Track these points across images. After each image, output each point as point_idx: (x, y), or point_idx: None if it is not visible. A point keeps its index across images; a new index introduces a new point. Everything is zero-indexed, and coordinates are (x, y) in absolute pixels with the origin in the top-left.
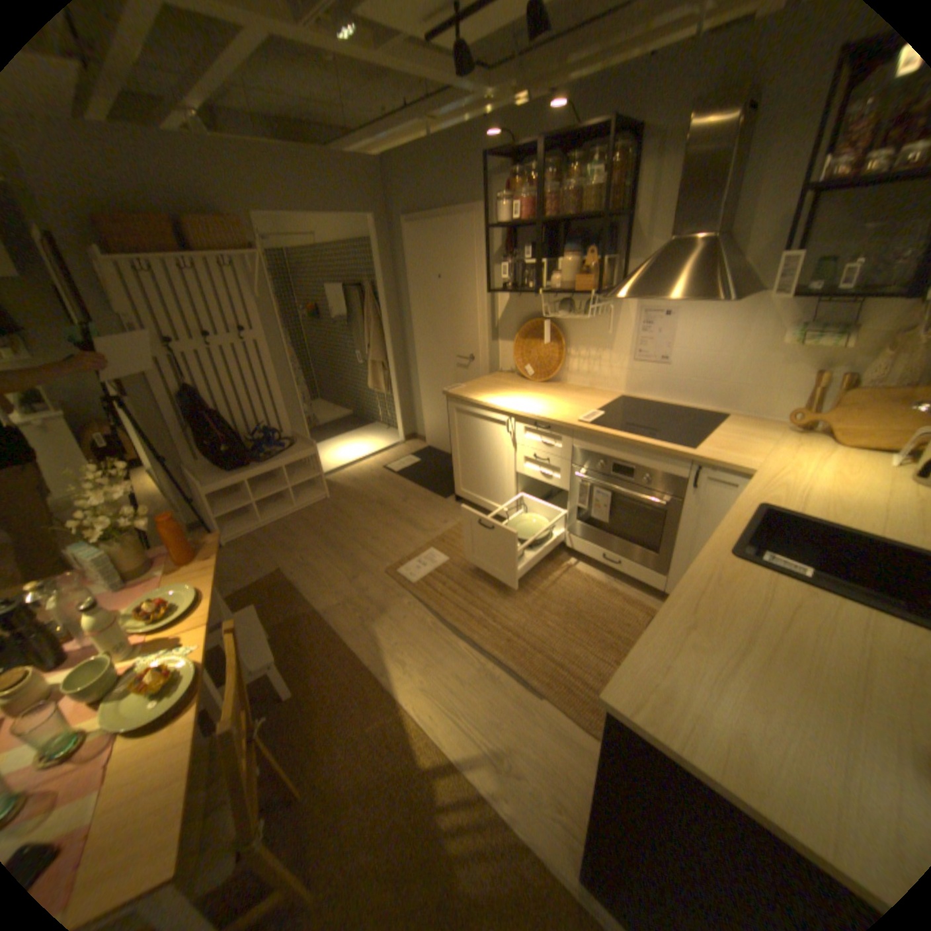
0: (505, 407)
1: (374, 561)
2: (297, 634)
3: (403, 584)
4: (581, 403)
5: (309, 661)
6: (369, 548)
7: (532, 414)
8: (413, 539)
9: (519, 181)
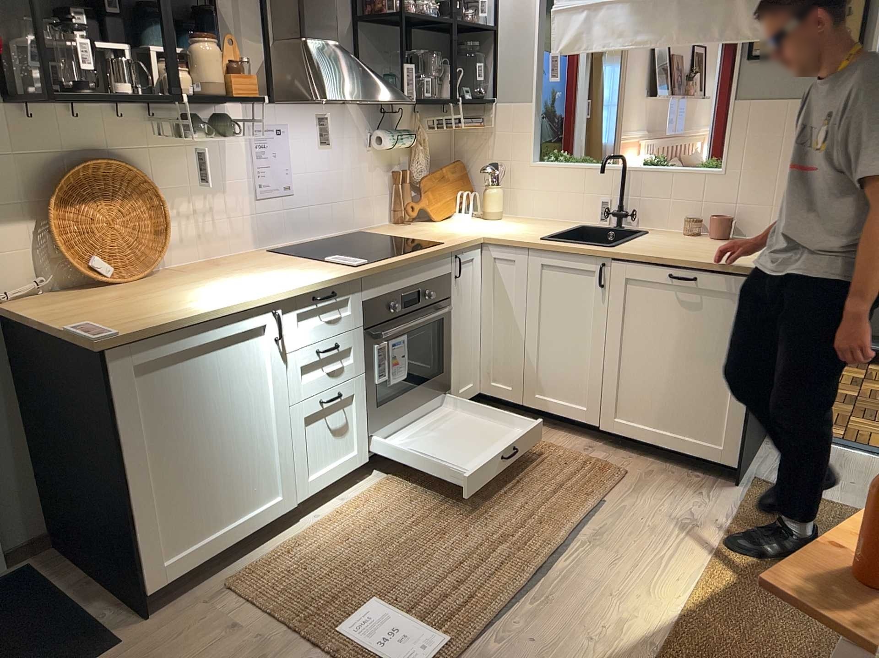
0: (264, 295)
1: None
2: None
3: None
4: (282, 265)
5: None
6: None
7: (314, 283)
8: None
9: None
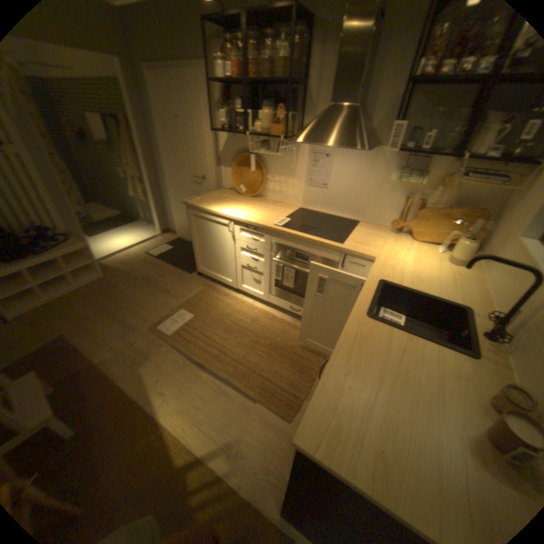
0: (226, 214)
1: (138, 323)
2: (76, 386)
3: (160, 337)
4: (275, 212)
5: (87, 405)
6: (134, 314)
7: (244, 220)
8: (167, 305)
9: (229, 47)
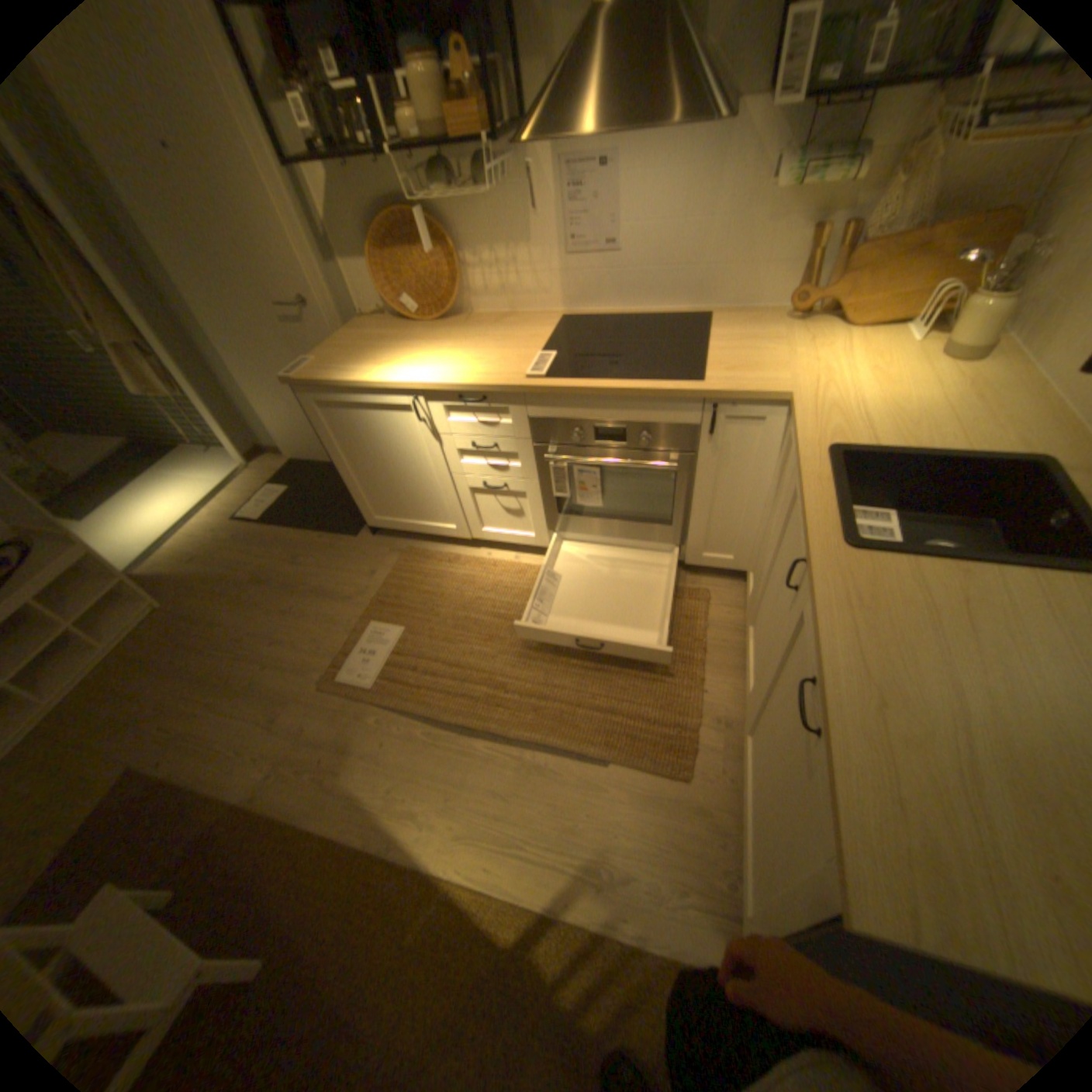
0: (403, 380)
1: (291, 679)
2: (220, 859)
3: (354, 695)
4: (514, 343)
5: (263, 890)
6: (273, 662)
7: (453, 383)
8: (337, 619)
9: None
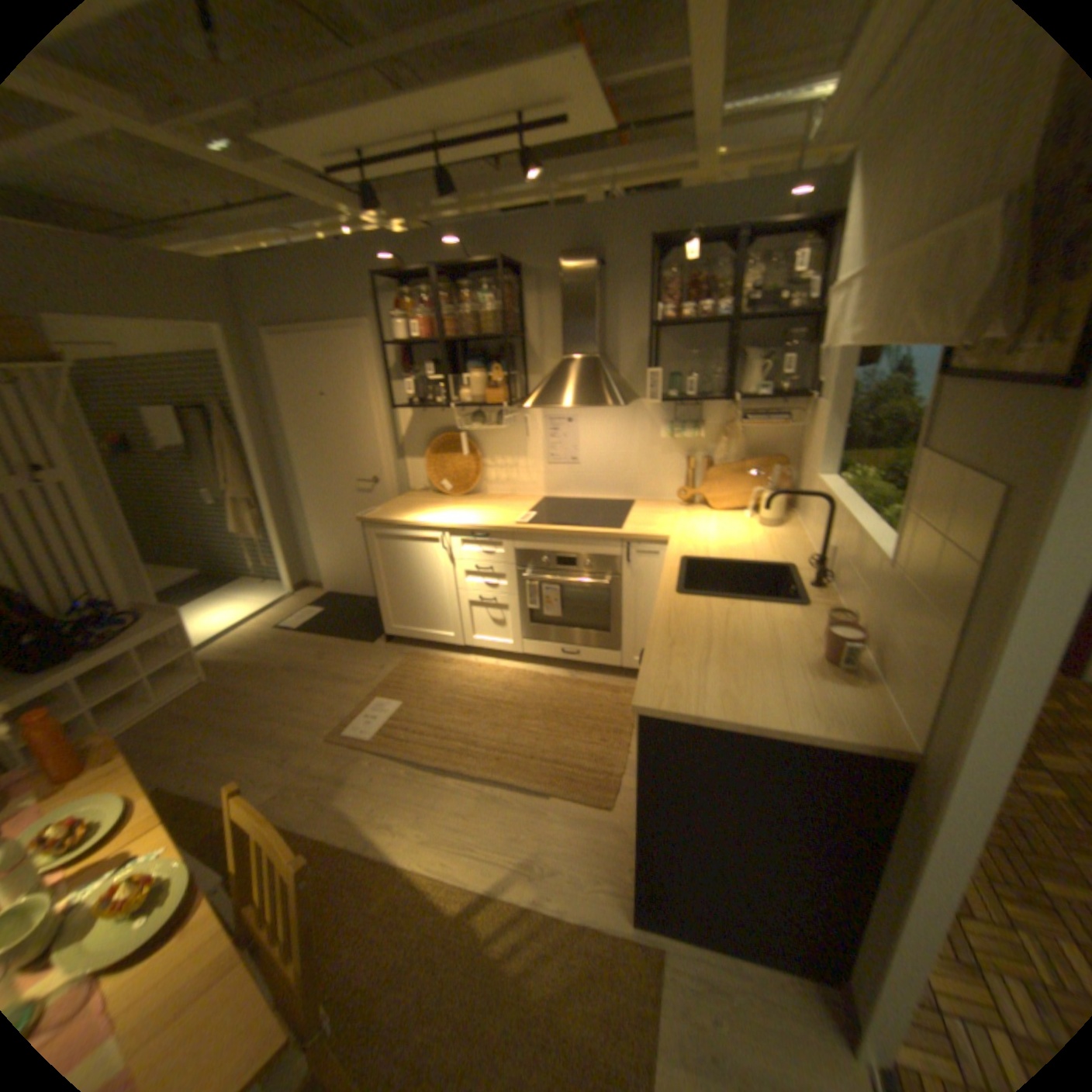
0: (436, 521)
1: (304, 734)
2: None
3: (353, 745)
4: (509, 508)
5: None
6: (291, 722)
7: (468, 524)
8: (347, 696)
9: (406, 301)
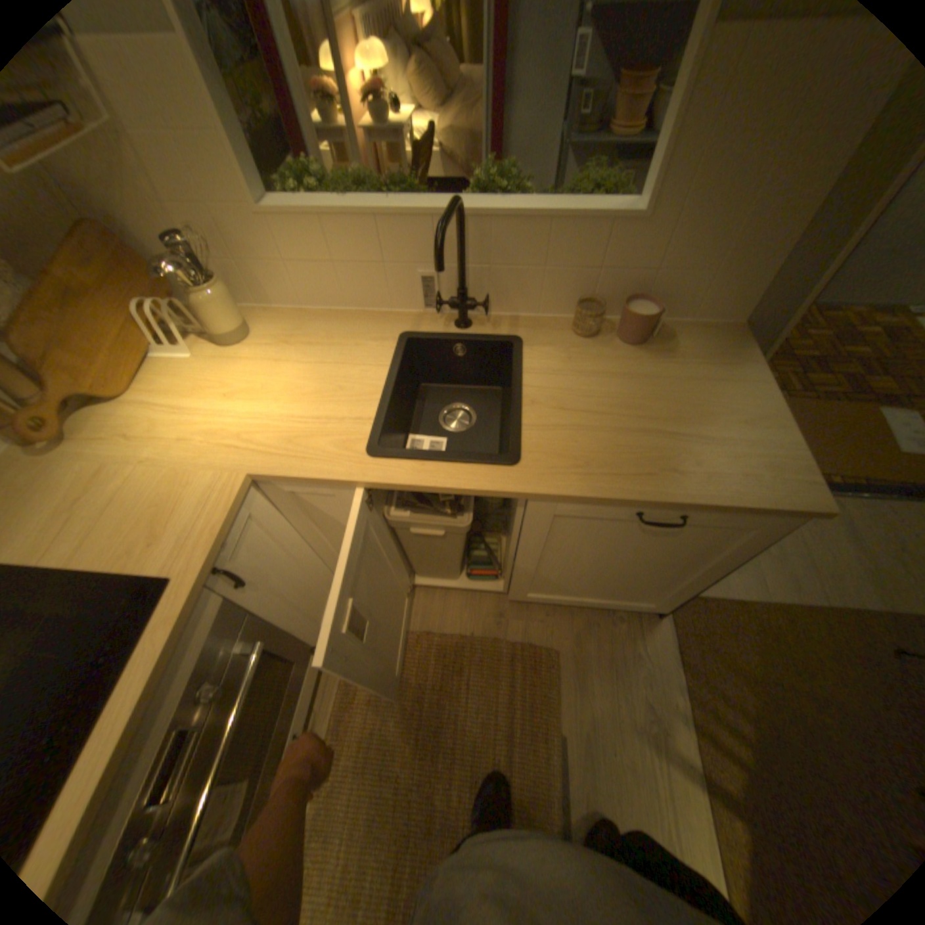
0: None
1: None
2: None
3: None
4: None
5: None
6: None
7: None
8: None
9: None
